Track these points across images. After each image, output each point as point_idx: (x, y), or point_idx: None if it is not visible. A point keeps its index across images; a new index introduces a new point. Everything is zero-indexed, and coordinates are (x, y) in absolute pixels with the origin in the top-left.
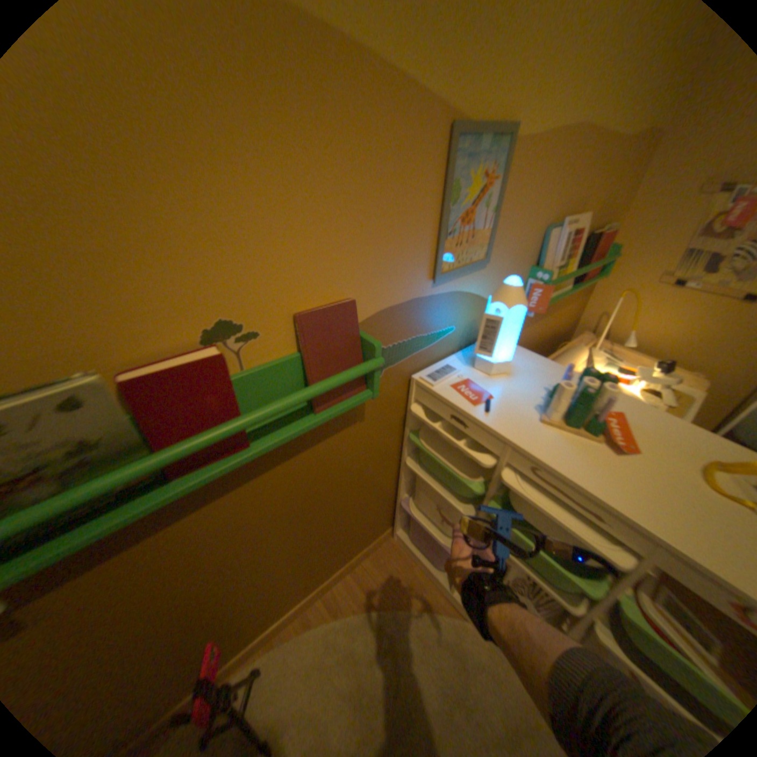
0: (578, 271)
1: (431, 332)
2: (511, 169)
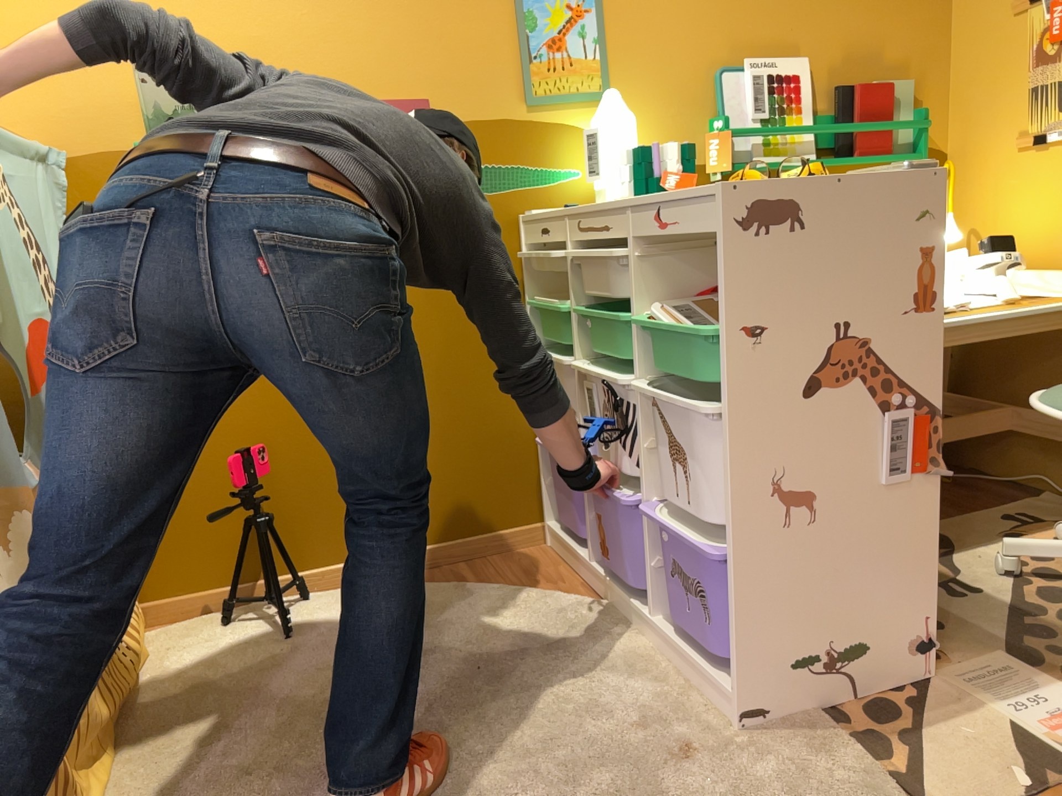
0: (809, 132)
1: (541, 167)
2: (607, 6)
